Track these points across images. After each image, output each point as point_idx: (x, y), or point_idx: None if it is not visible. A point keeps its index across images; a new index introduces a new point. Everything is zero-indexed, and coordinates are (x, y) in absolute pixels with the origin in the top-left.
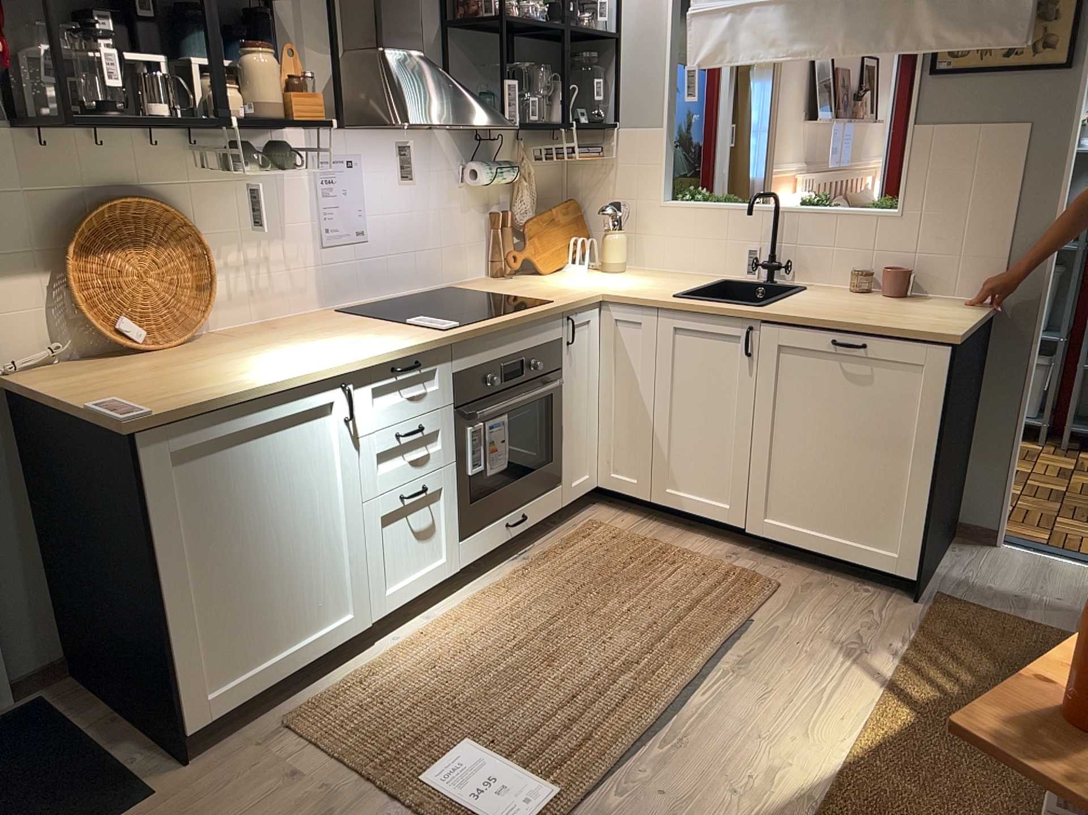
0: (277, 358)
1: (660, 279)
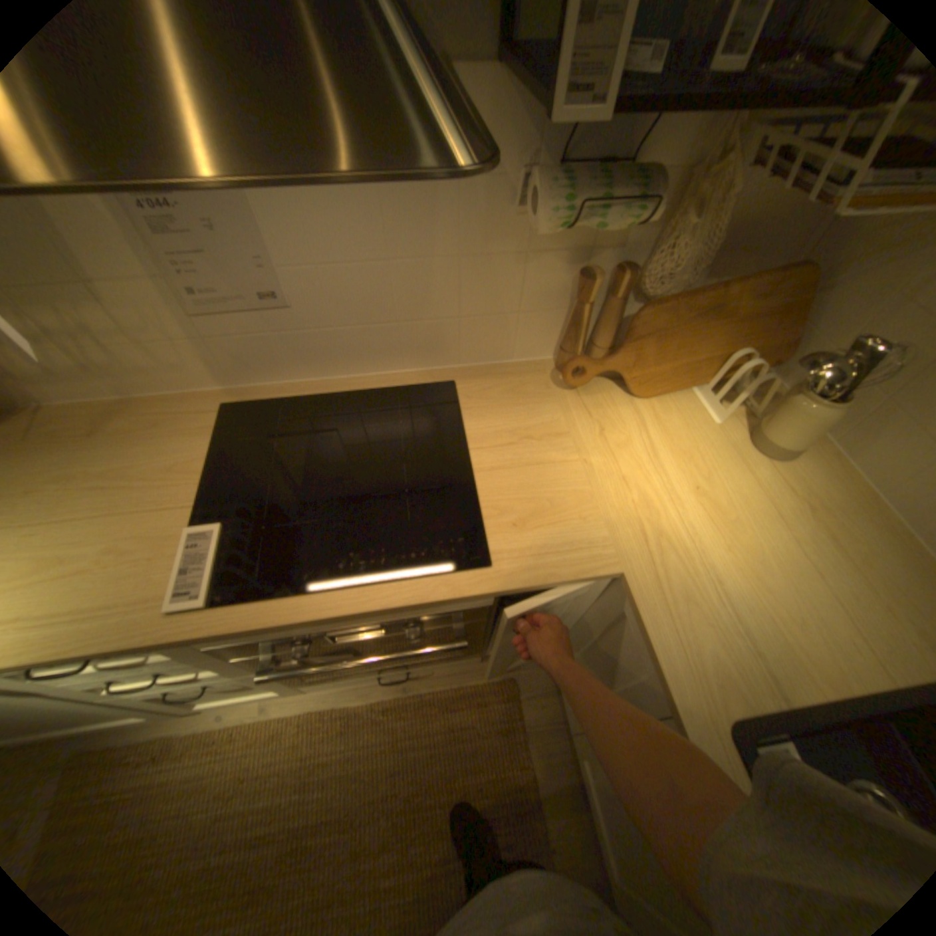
0: None
1: (817, 553)
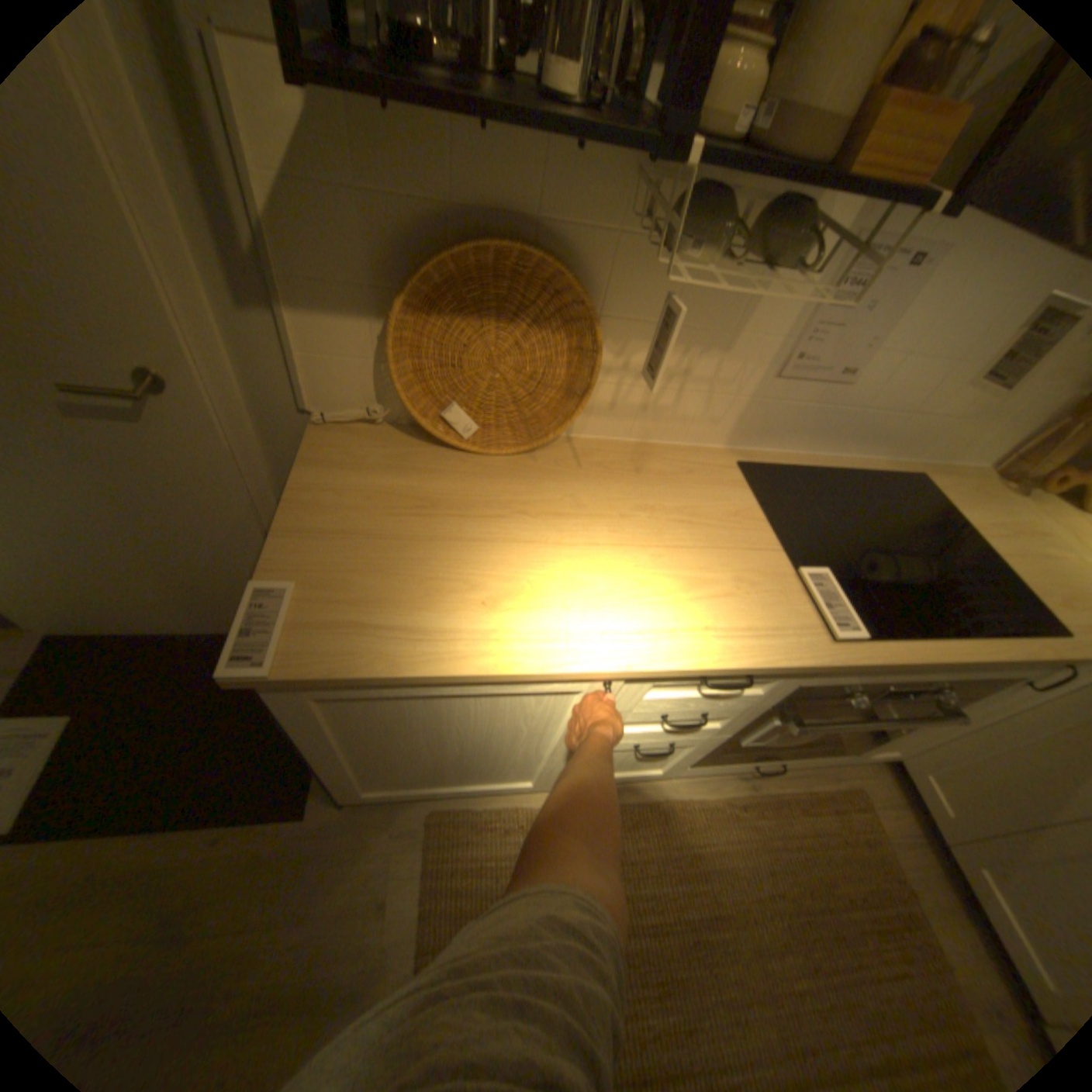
0: (567, 572)
1: None
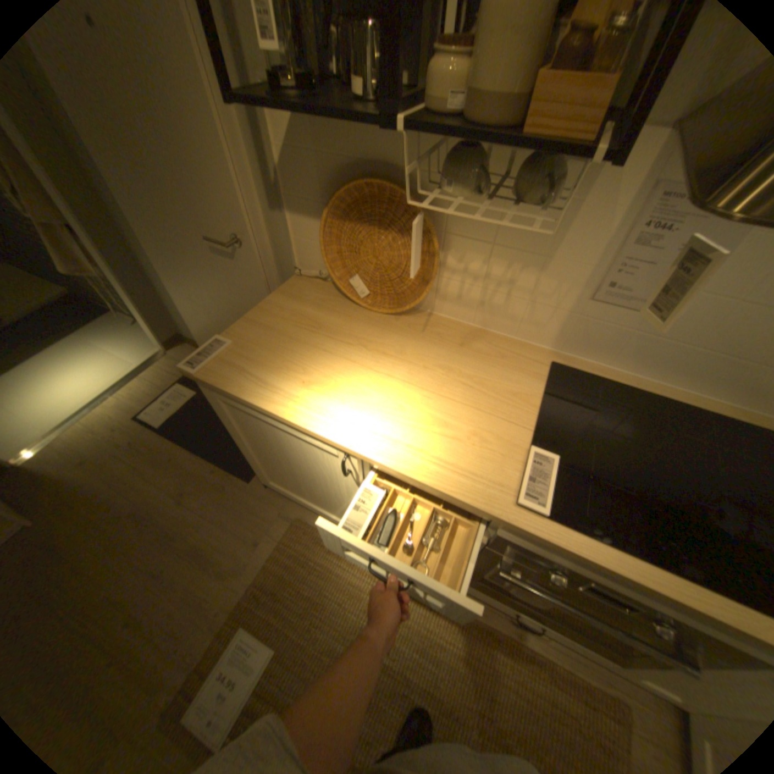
0: (359, 385)
1: None
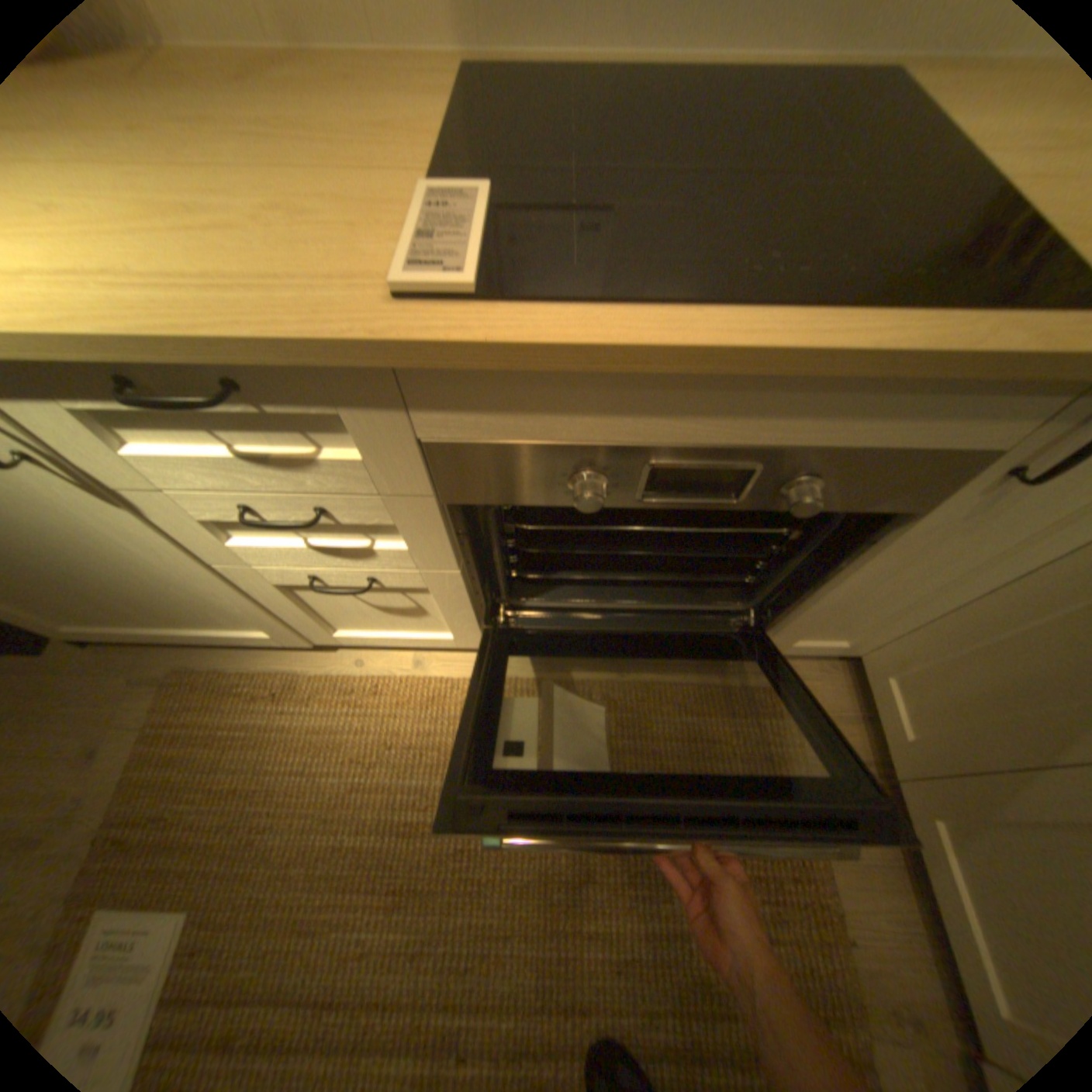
0: None
1: None
